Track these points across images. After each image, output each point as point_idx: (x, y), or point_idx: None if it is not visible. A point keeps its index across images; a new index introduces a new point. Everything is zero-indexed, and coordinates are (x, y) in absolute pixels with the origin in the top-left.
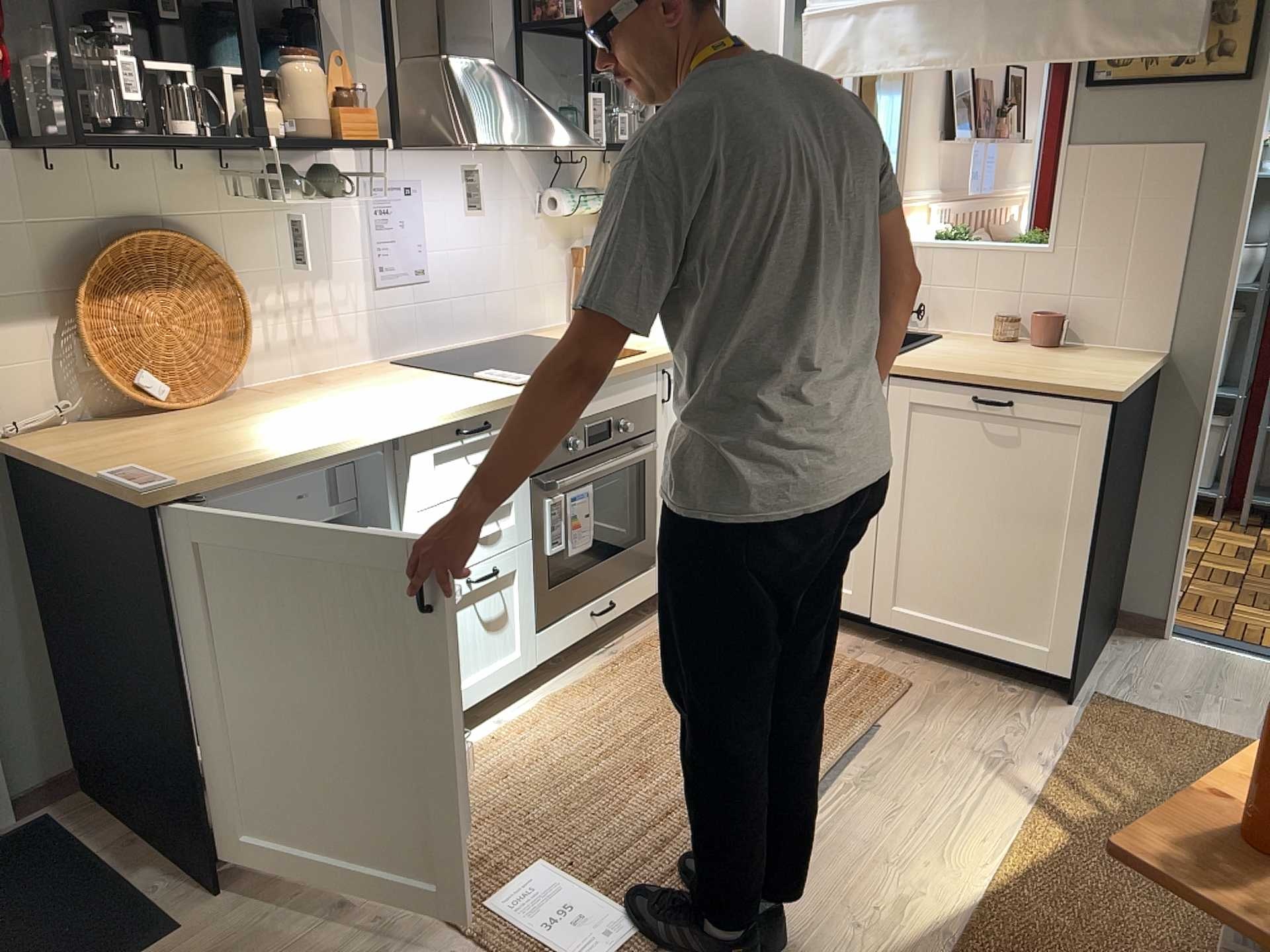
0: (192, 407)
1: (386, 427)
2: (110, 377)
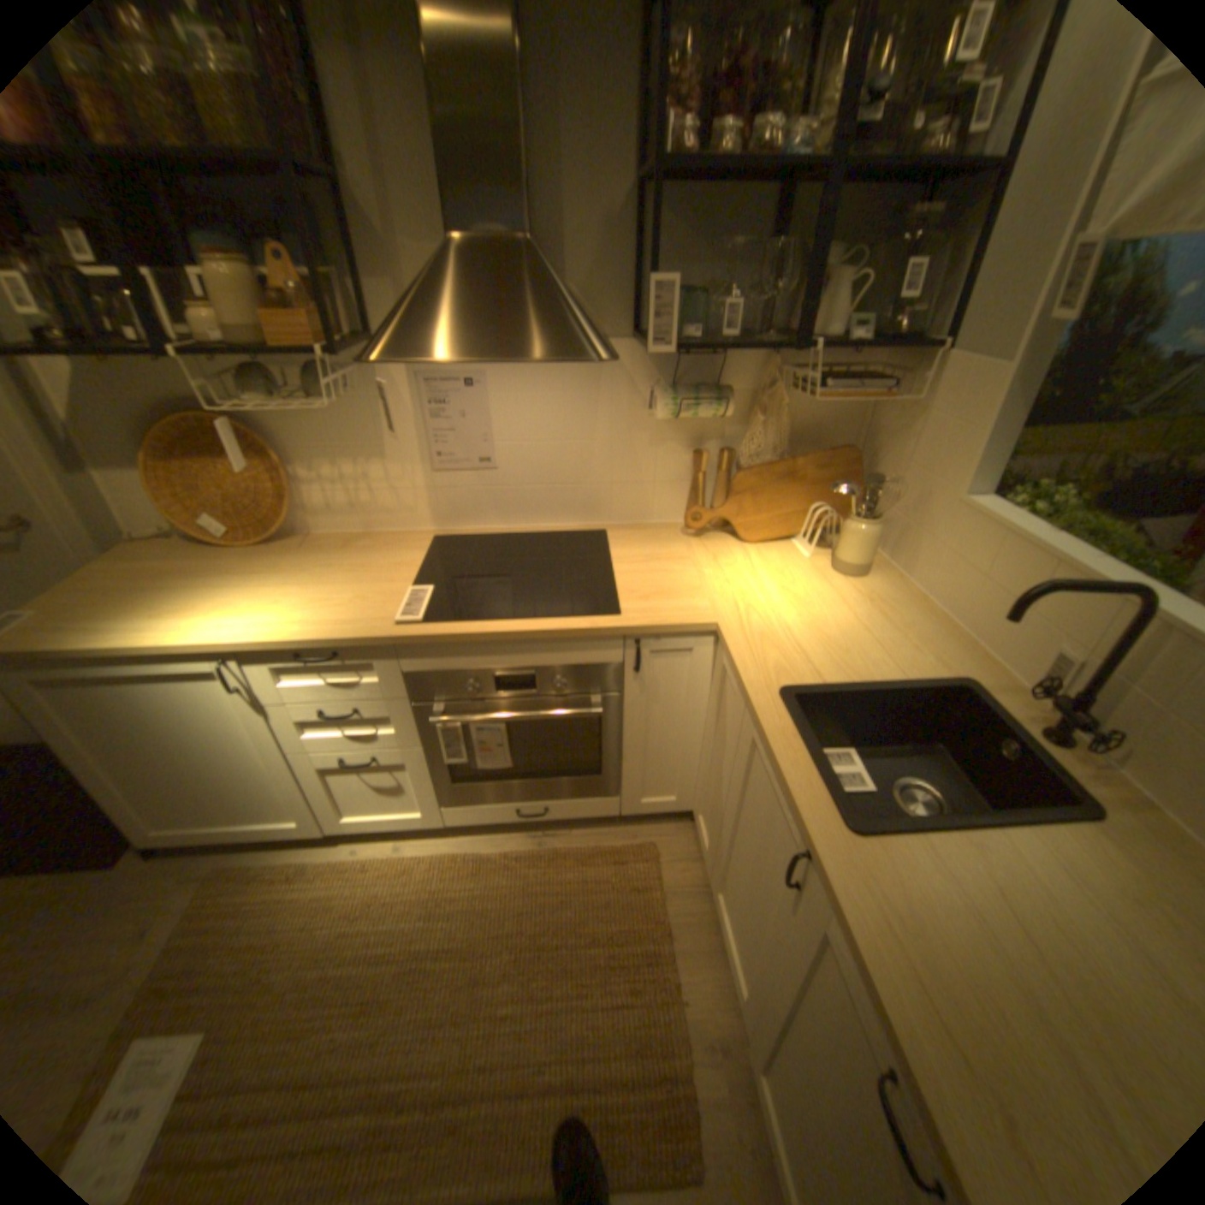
0: (235, 546)
1: (202, 640)
2: (168, 516)
